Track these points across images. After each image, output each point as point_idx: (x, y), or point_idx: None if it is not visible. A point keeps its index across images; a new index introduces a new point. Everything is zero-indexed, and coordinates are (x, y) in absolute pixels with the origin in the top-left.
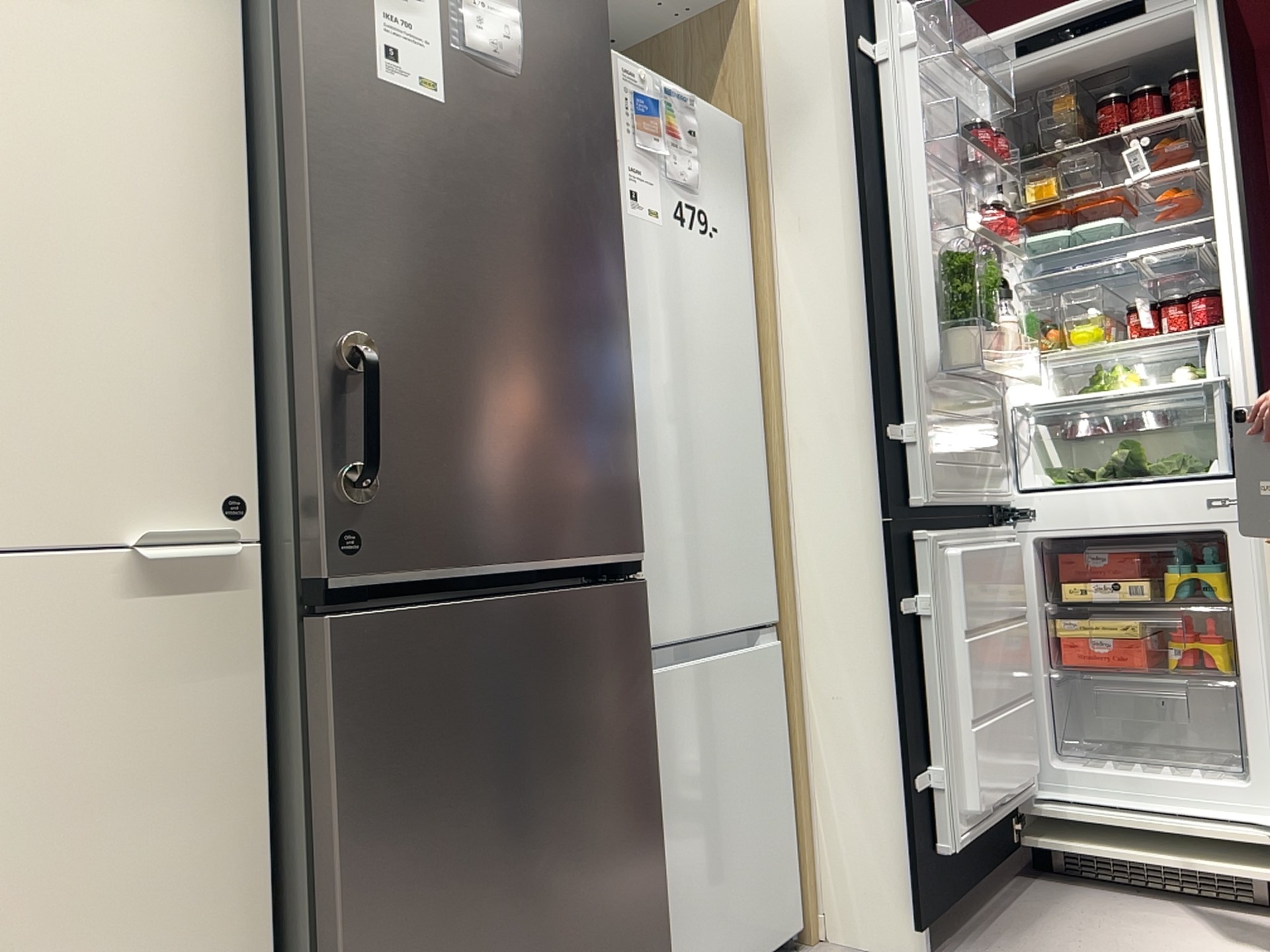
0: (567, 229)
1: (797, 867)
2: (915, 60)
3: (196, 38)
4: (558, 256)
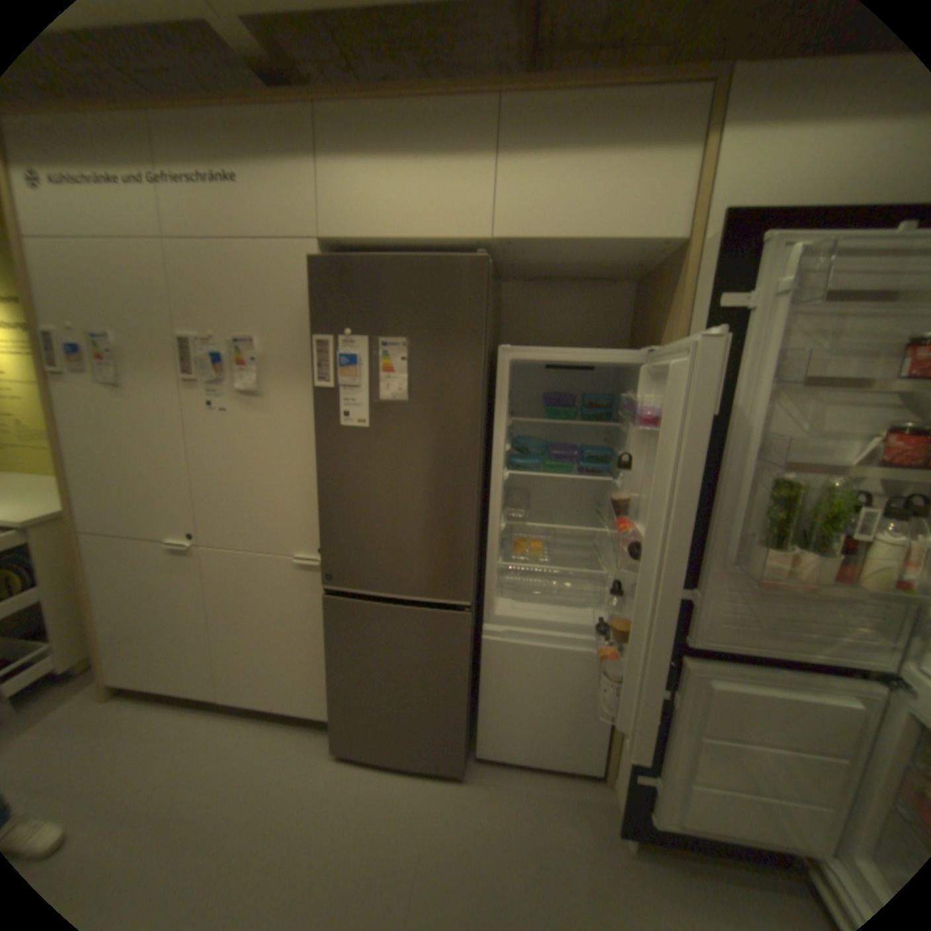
0: (435, 465)
1: (609, 752)
2: (787, 305)
3: (309, 409)
4: (428, 478)
